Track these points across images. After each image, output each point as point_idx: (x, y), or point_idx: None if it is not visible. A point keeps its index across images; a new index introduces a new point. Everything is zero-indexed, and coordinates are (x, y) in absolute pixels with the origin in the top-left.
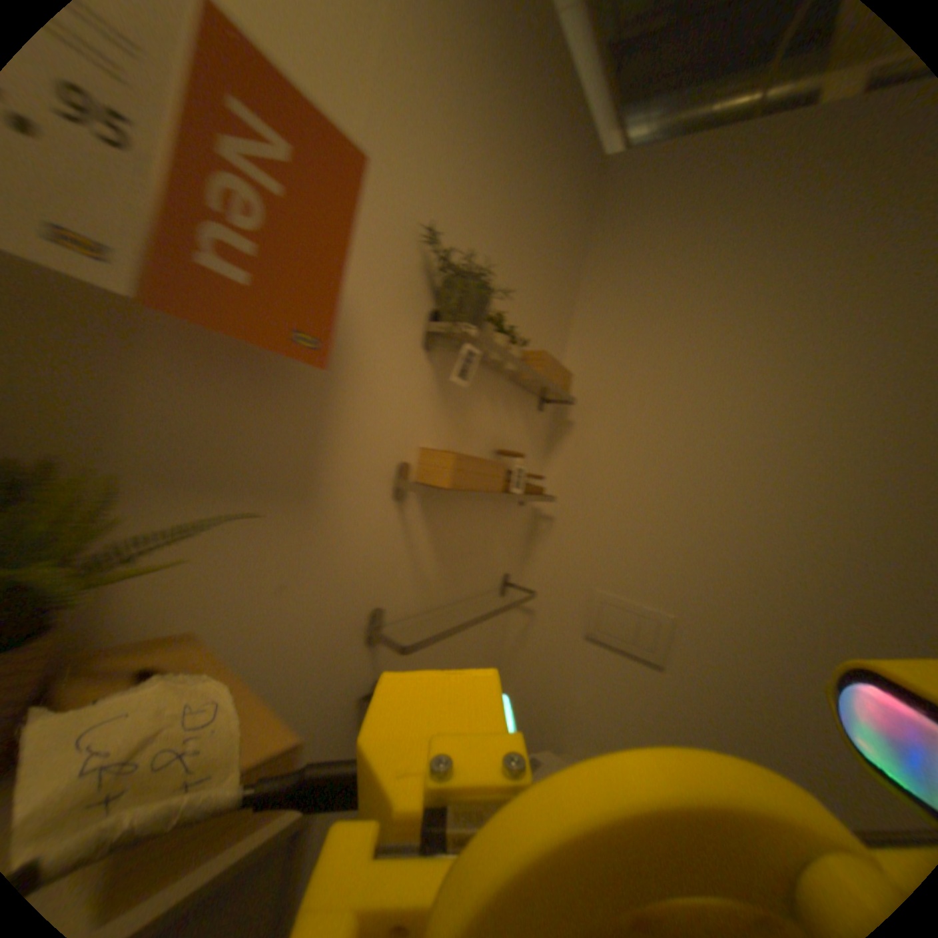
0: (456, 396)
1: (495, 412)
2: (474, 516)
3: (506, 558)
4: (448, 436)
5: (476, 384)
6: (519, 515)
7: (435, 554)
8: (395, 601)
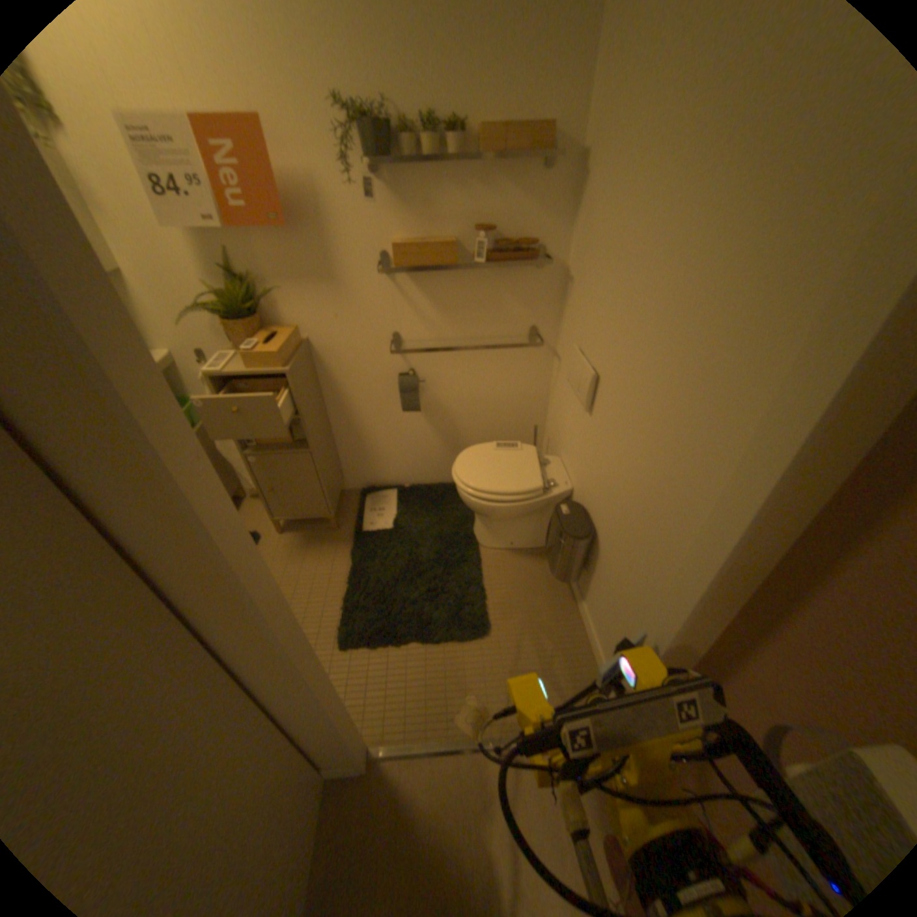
0: (412, 199)
1: (464, 197)
2: (464, 282)
3: (524, 316)
4: (414, 229)
5: (431, 182)
6: (534, 280)
7: (431, 308)
8: (405, 332)
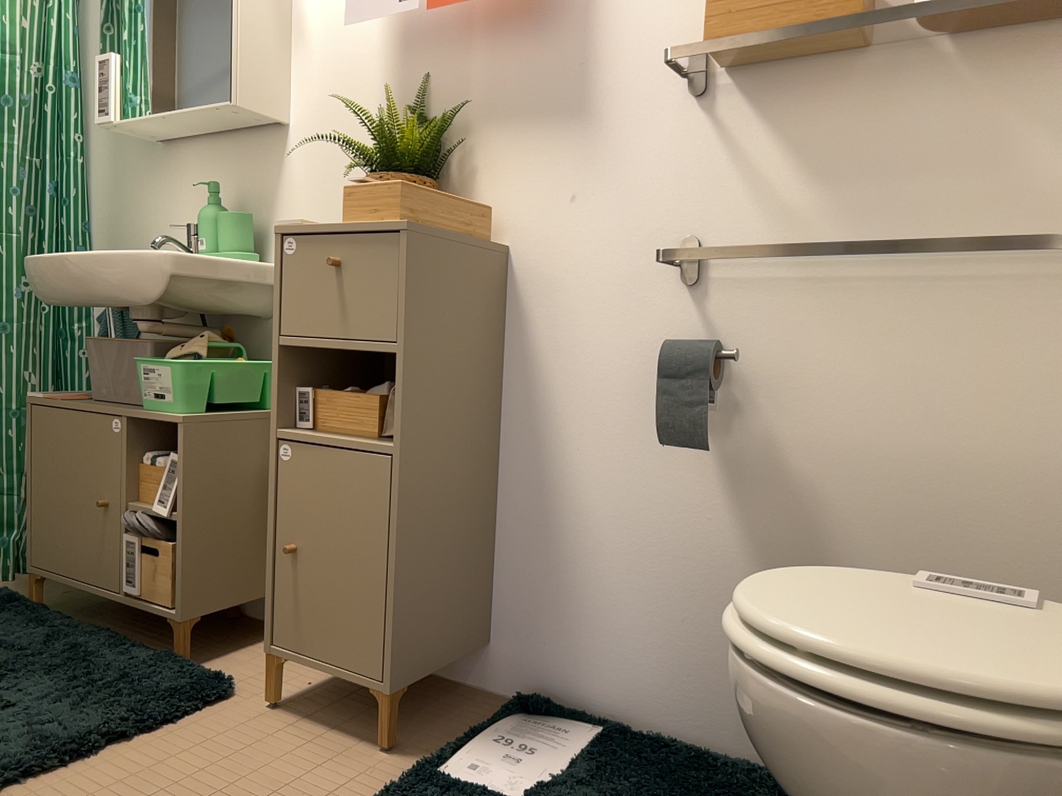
0: None
1: None
2: (881, 103)
3: None
4: None
5: None
6: None
7: (783, 173)
8: (711, 235)
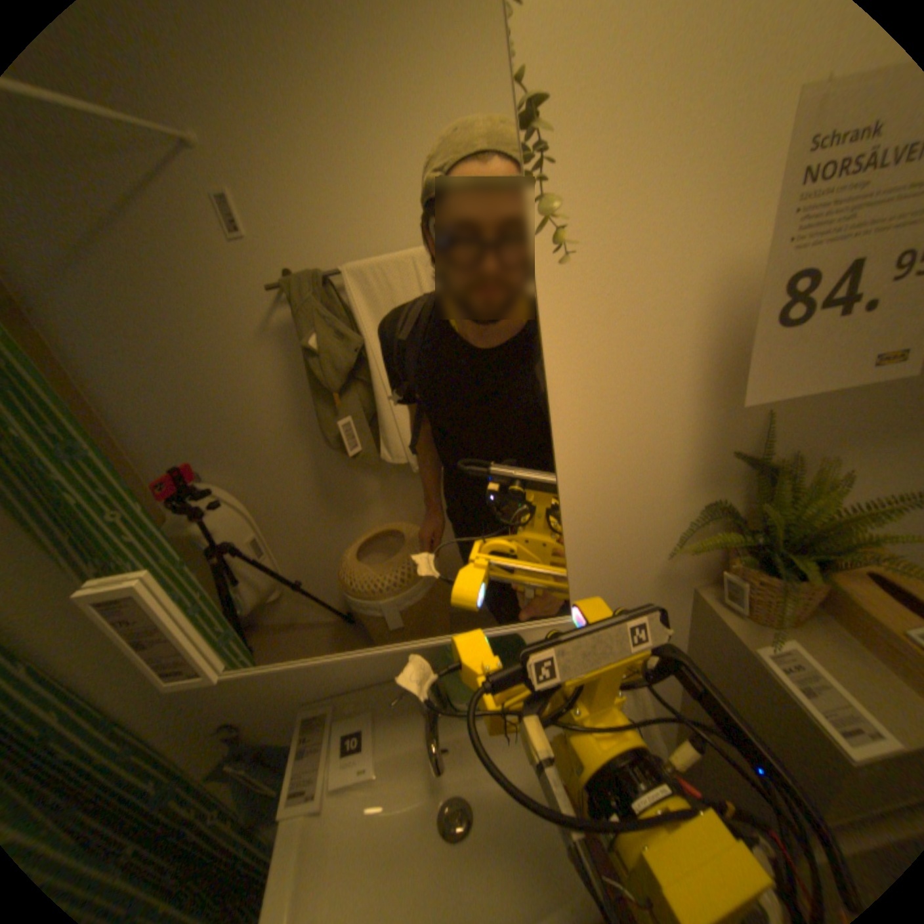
0: None
1: None
2: None
3: None
4: None
5: None
6: None
7: None
8: None
